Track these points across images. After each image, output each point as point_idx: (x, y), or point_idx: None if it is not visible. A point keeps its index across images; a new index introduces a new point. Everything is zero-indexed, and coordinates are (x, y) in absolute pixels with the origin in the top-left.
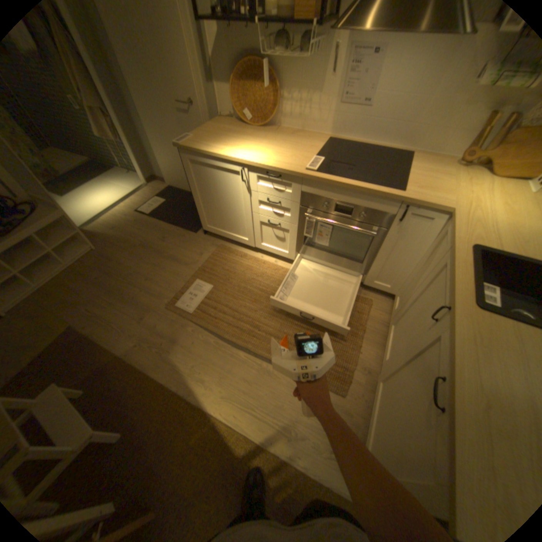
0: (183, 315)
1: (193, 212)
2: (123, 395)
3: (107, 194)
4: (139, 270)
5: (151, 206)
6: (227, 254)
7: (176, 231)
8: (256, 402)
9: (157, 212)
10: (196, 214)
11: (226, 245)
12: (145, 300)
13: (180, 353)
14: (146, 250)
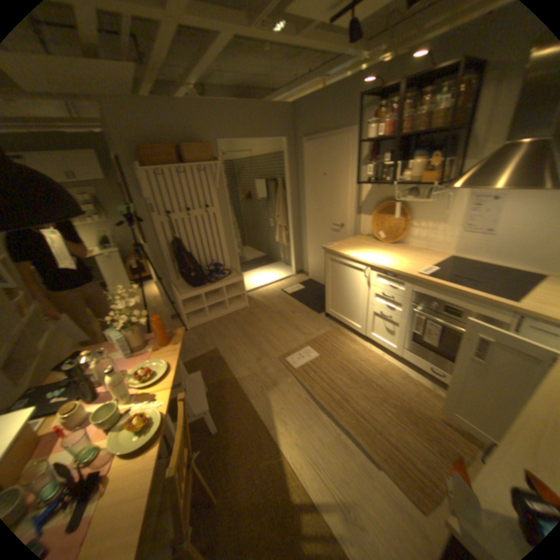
0: (289, 368)
1: (323, 300)
2: (230, 405)
3: (269, 277)
4: (271, 328)
5: (294, 289)
6: (339, 336)
7: (305, 309)
8: (325, 466)
9: (296, 294)
10: (324, 301)
11: (341, 329)
12: (267, 348)
13: (277, 395)
14: (280, 316)
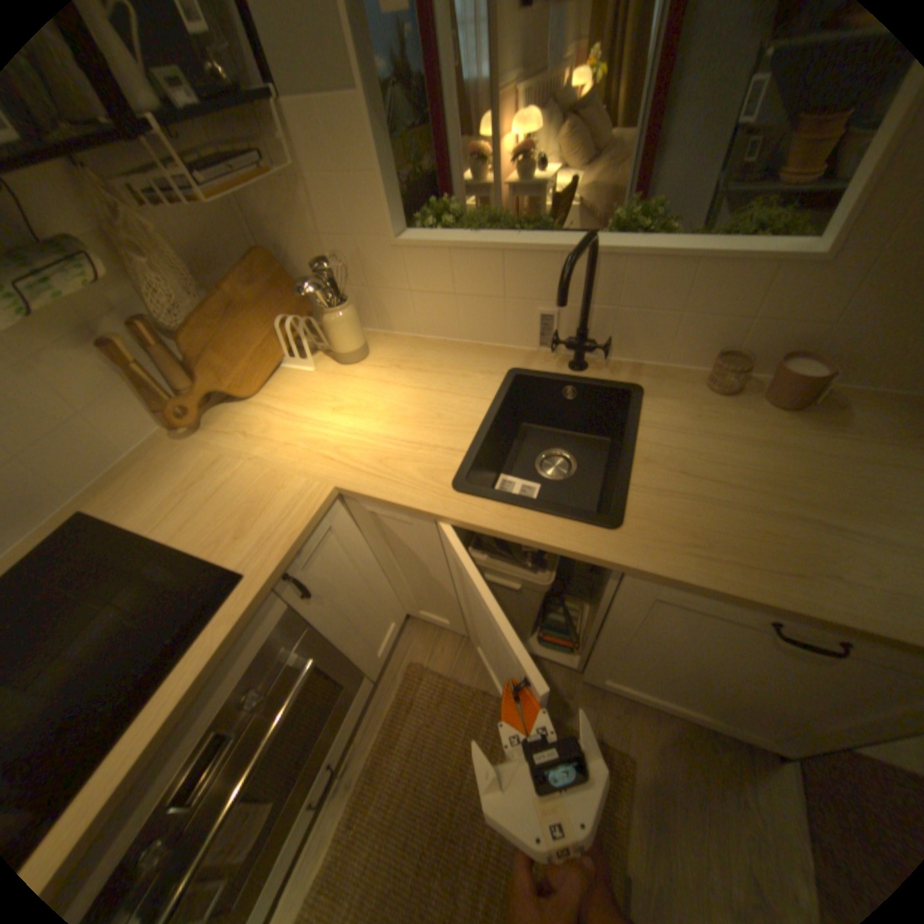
0: None
1: None
2: None
3: None
4: None
5: None
6: None
7: None
8: None
9: None
10: None
11: None
12: None
13: None
14: None
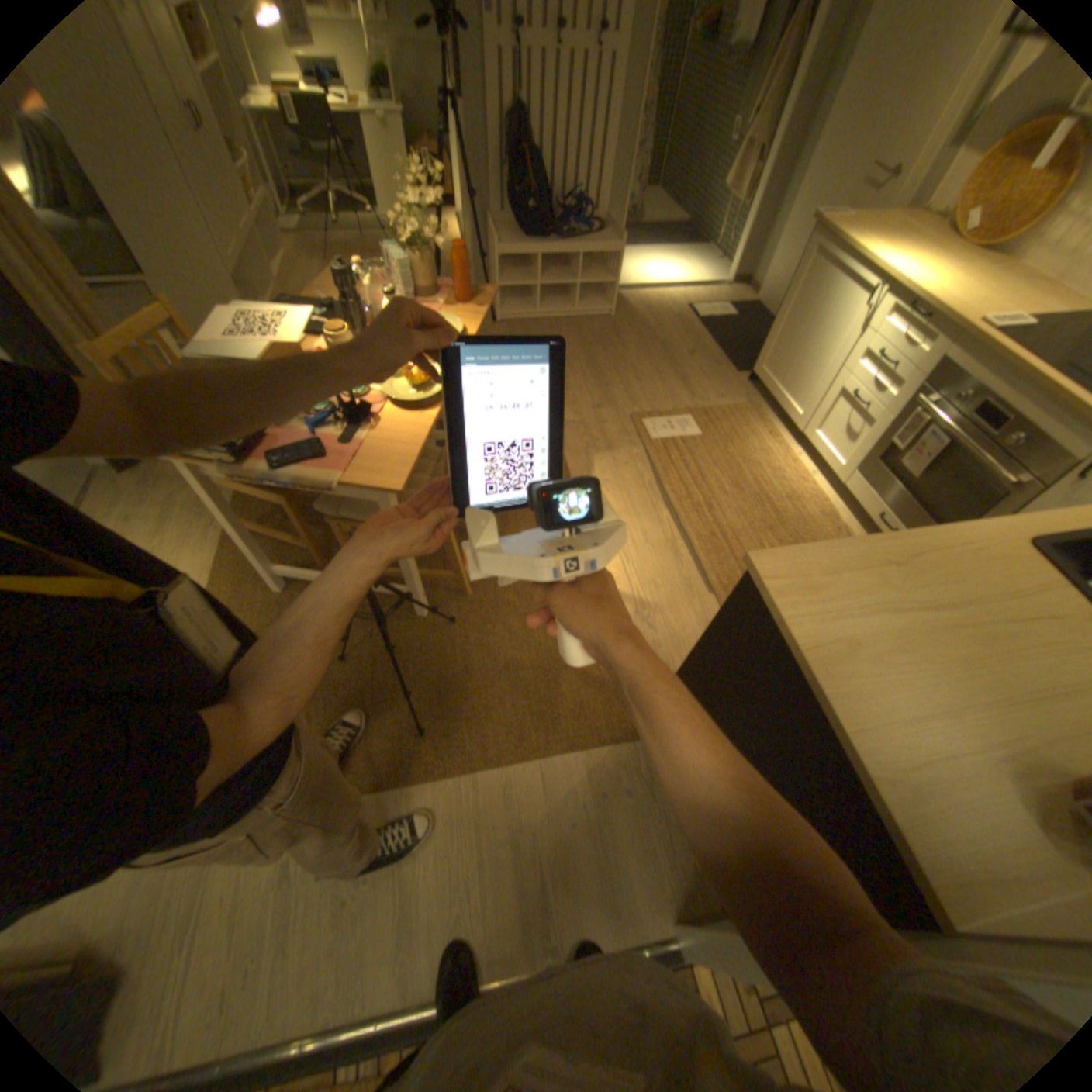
0: (640, 435)
1: (758, 350)
2: None
3: (673, 272)
4: (637, 366)
5: (712, 312)
6: (752, 419)
7: (714, 356)
8: (635, 560)
9: (712, 323)
10: (758, 354)
11: (763, 411)
12: (616, 396)
13: (605, 463)
14: (661, 353)
